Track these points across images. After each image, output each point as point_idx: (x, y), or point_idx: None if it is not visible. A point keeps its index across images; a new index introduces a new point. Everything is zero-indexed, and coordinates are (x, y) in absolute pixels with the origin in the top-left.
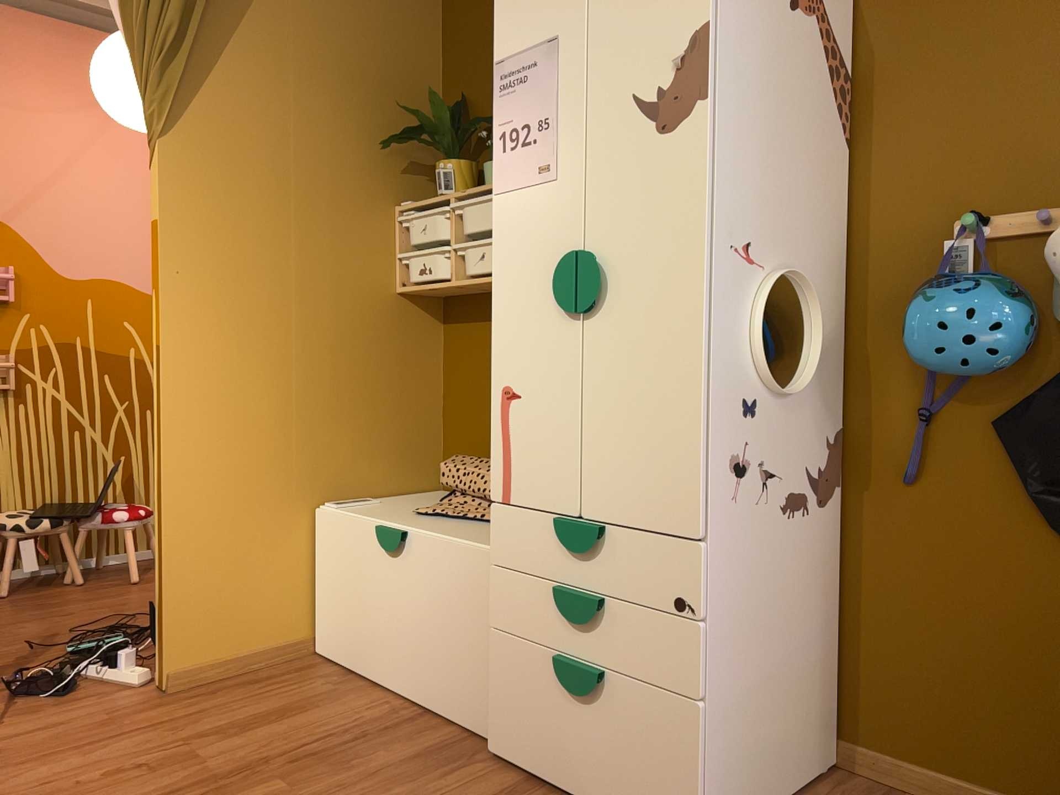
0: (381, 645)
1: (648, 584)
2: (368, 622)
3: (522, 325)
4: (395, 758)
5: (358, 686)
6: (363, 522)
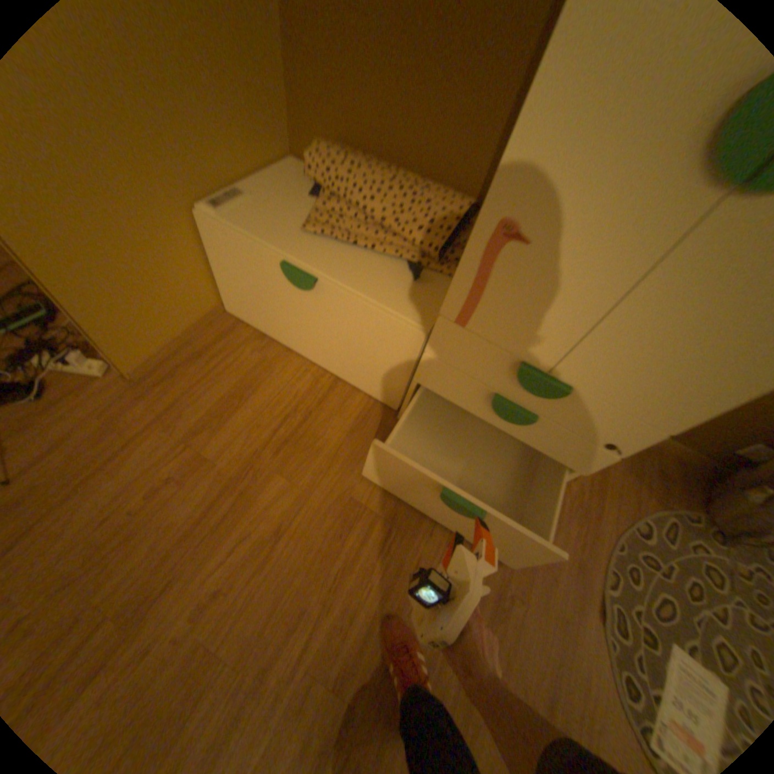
0: (294, 333)
1: (589, 428)
2: (278, 316)
3: (593, 145)
4: (341, 434)
5: (278, 351)
6: (260, 247)
